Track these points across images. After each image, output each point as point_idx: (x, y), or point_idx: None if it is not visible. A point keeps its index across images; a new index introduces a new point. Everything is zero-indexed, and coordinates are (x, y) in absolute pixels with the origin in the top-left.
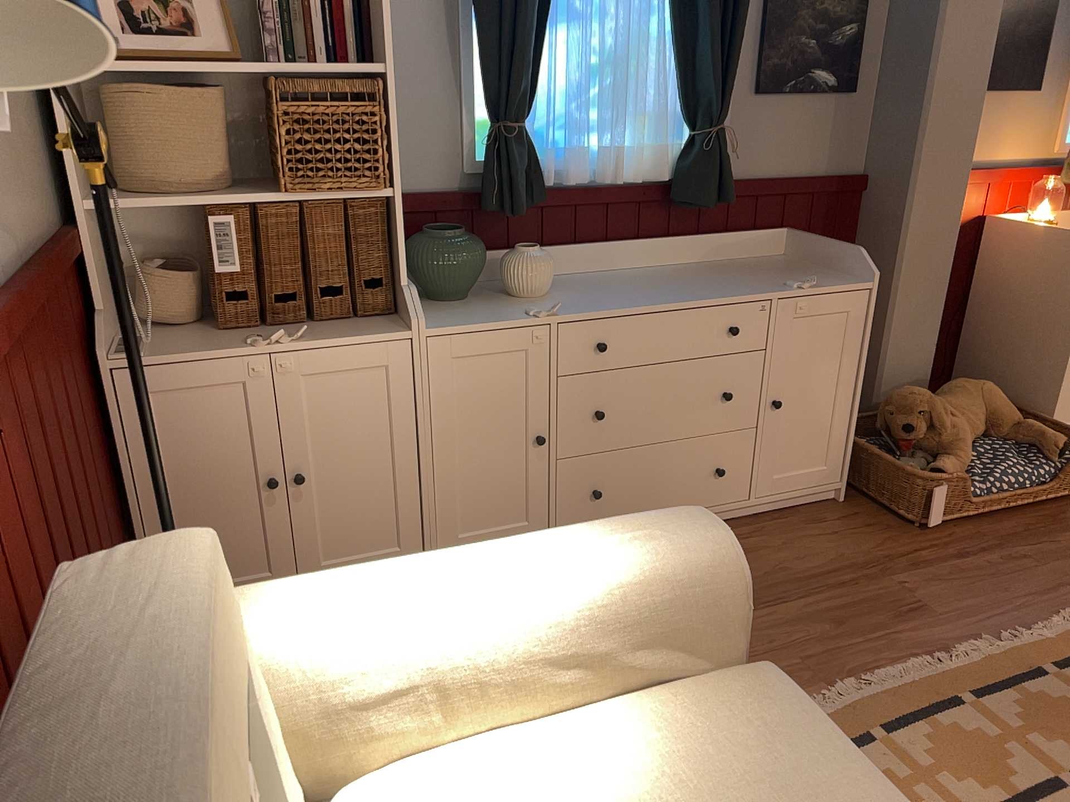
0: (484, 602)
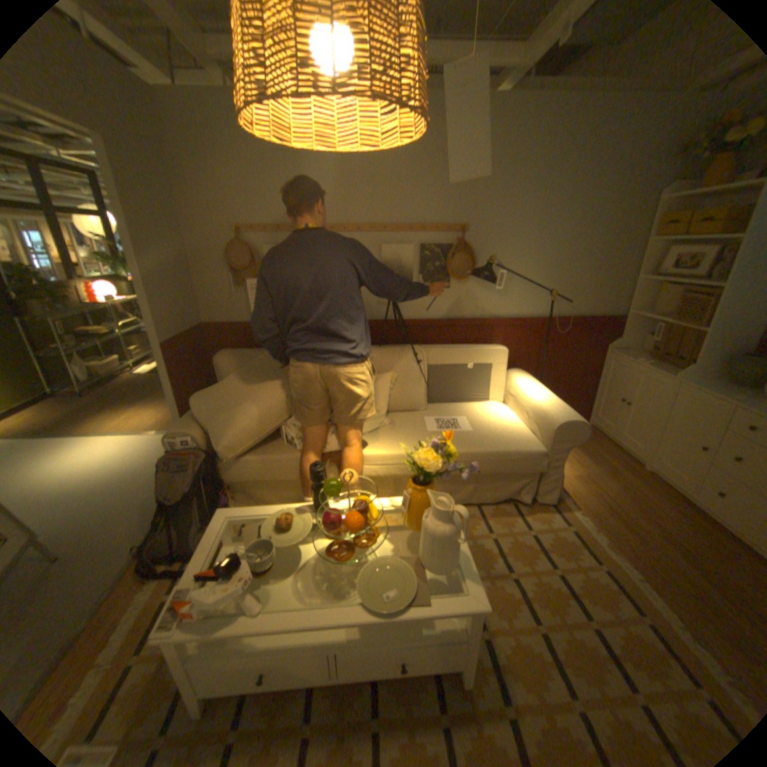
0: (530, 394)
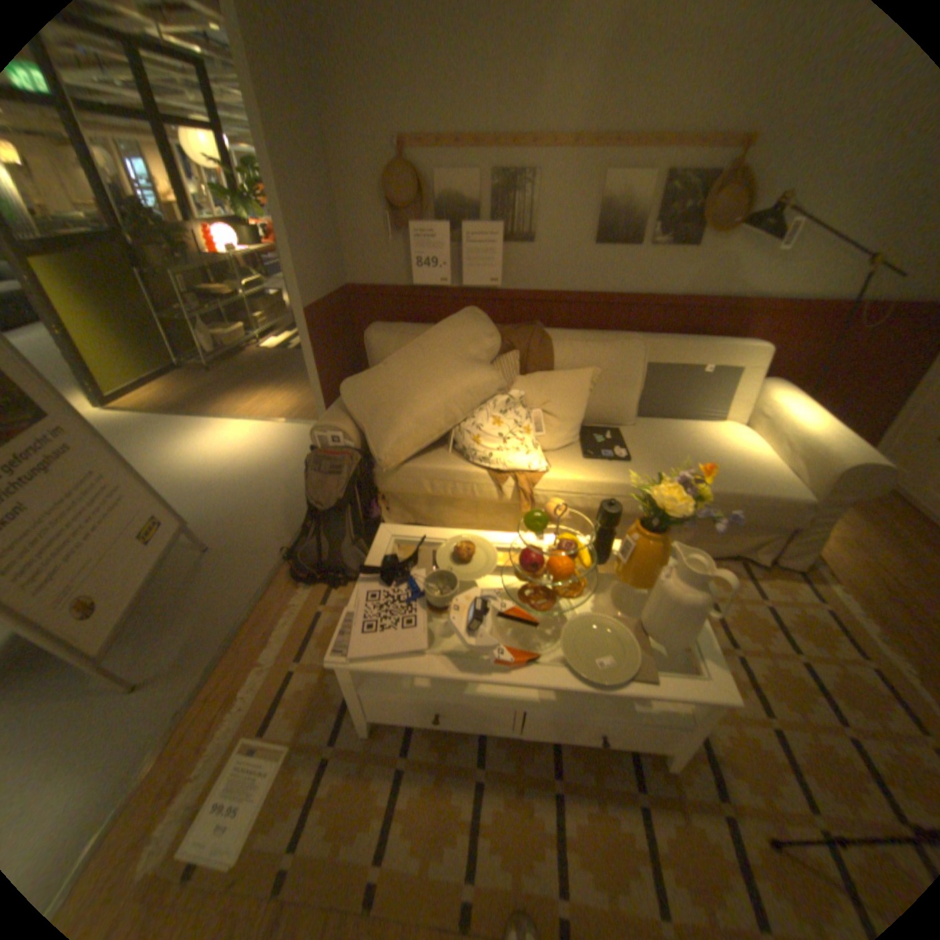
0: (800, 418)
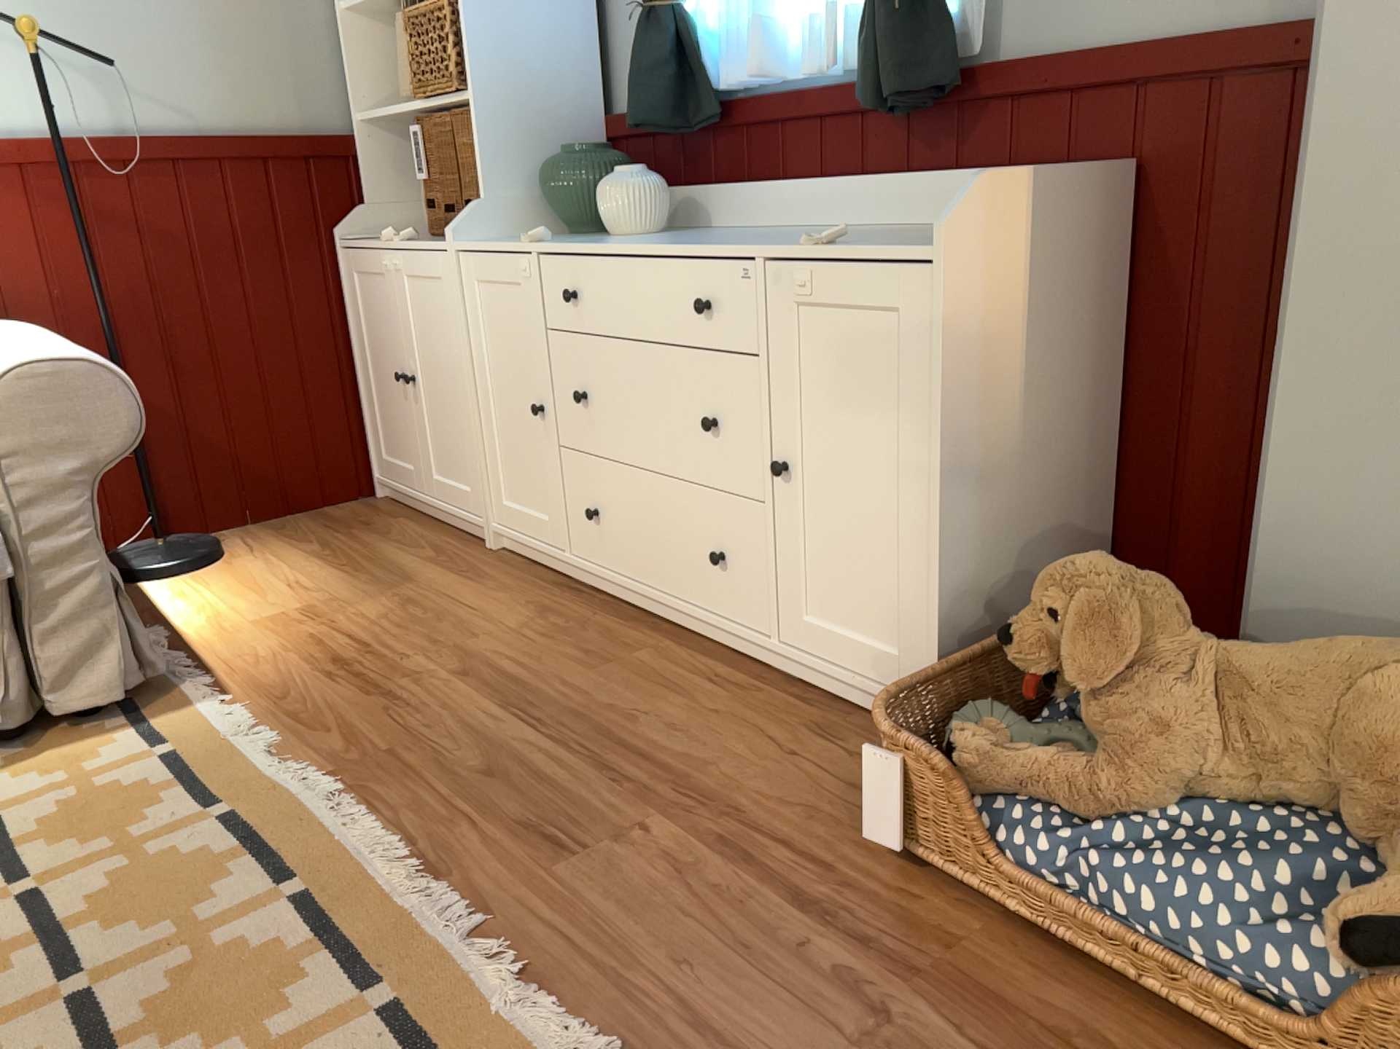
0: None
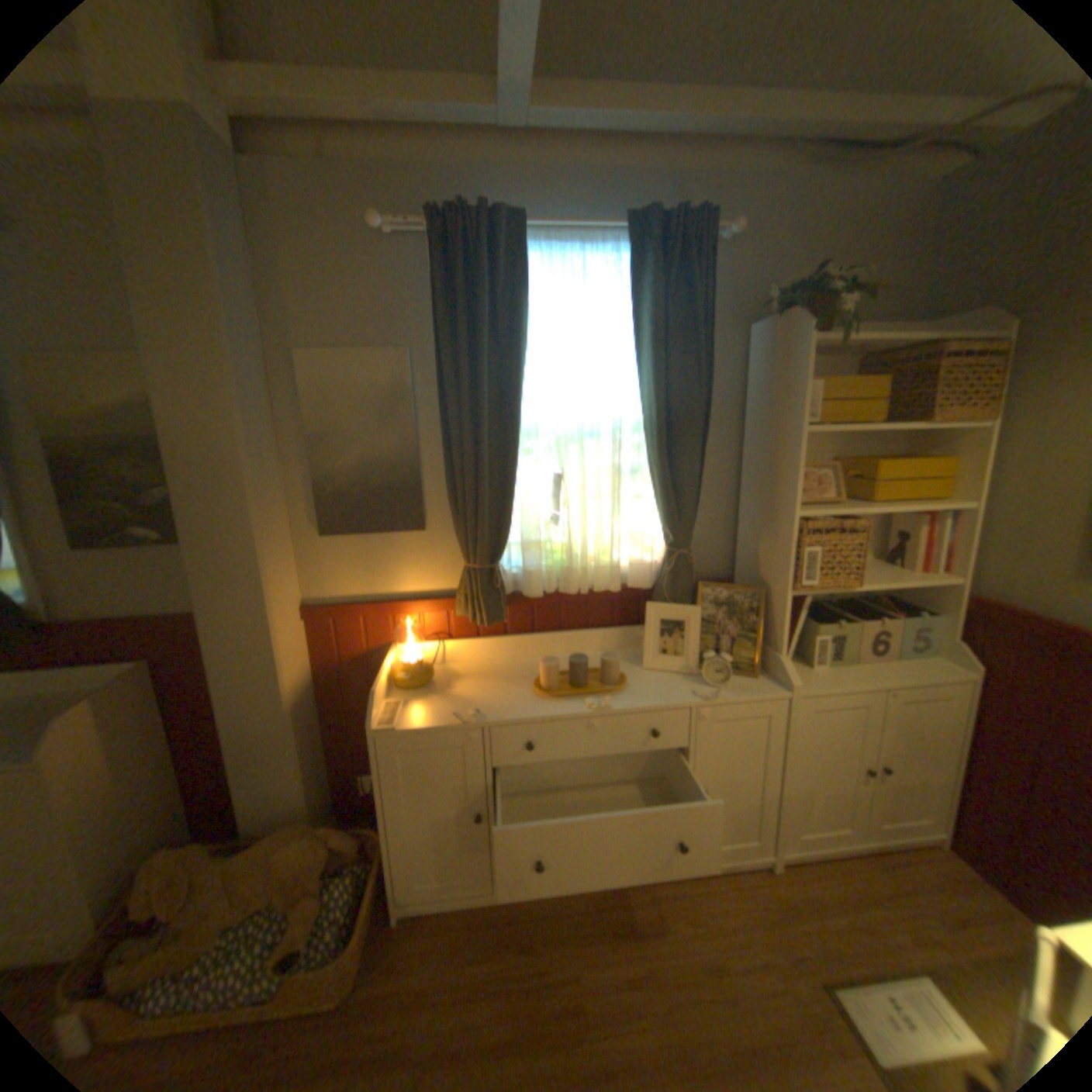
0: None
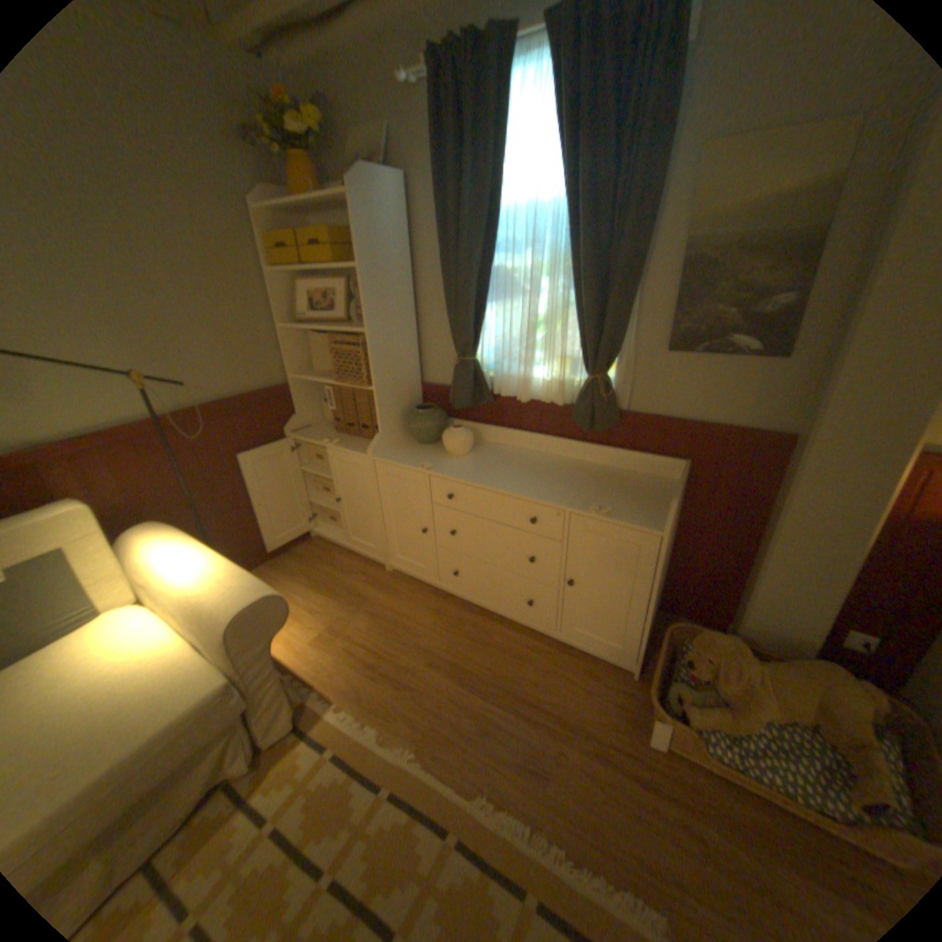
0: (166, 577)
